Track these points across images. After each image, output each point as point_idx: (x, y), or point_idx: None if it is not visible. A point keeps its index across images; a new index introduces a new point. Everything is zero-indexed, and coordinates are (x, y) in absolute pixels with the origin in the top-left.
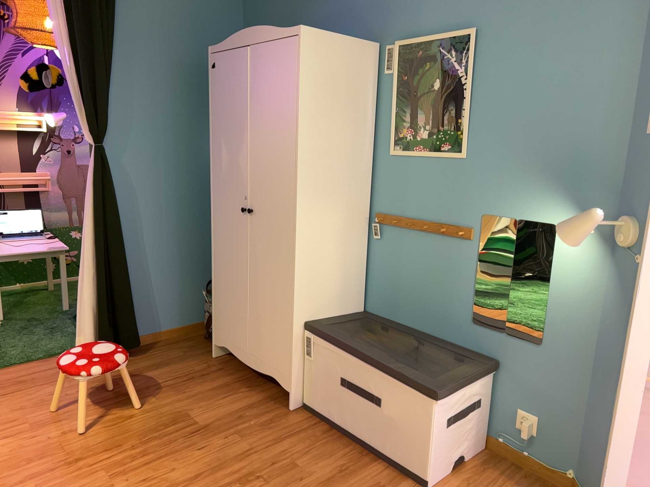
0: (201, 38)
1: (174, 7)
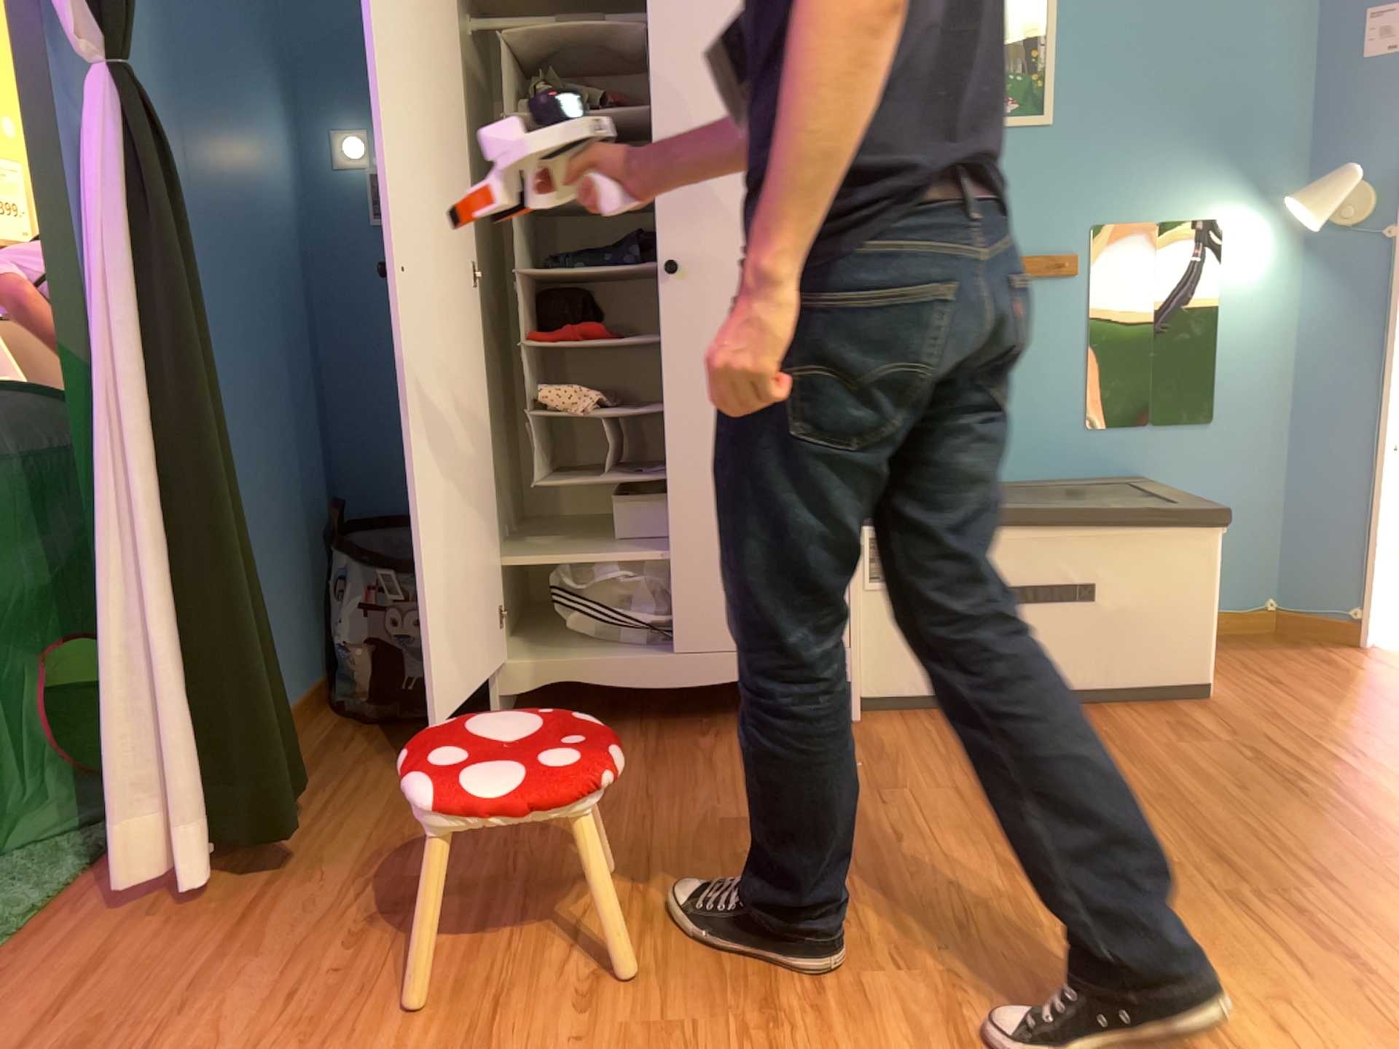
0: None
1: None
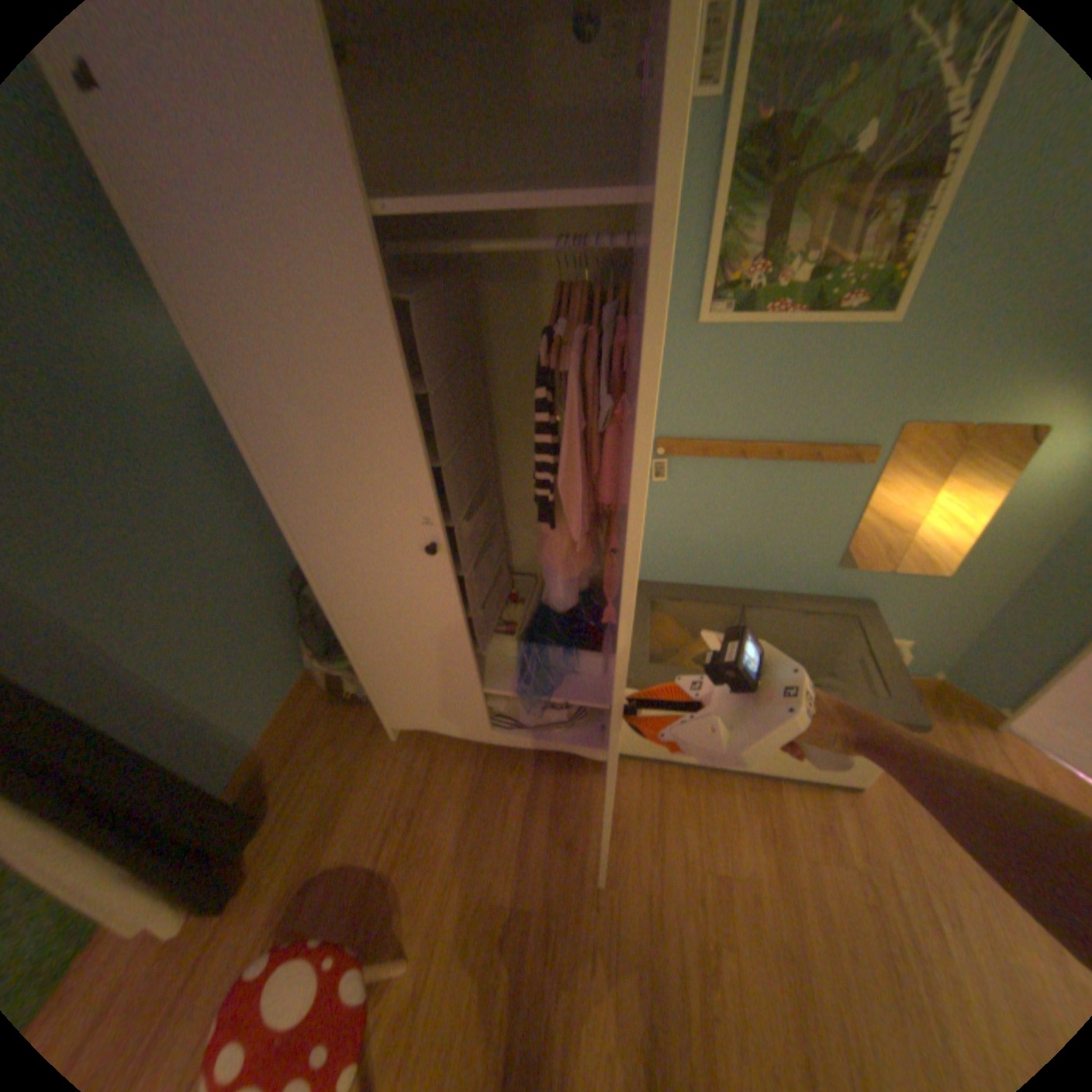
0: None
1: None
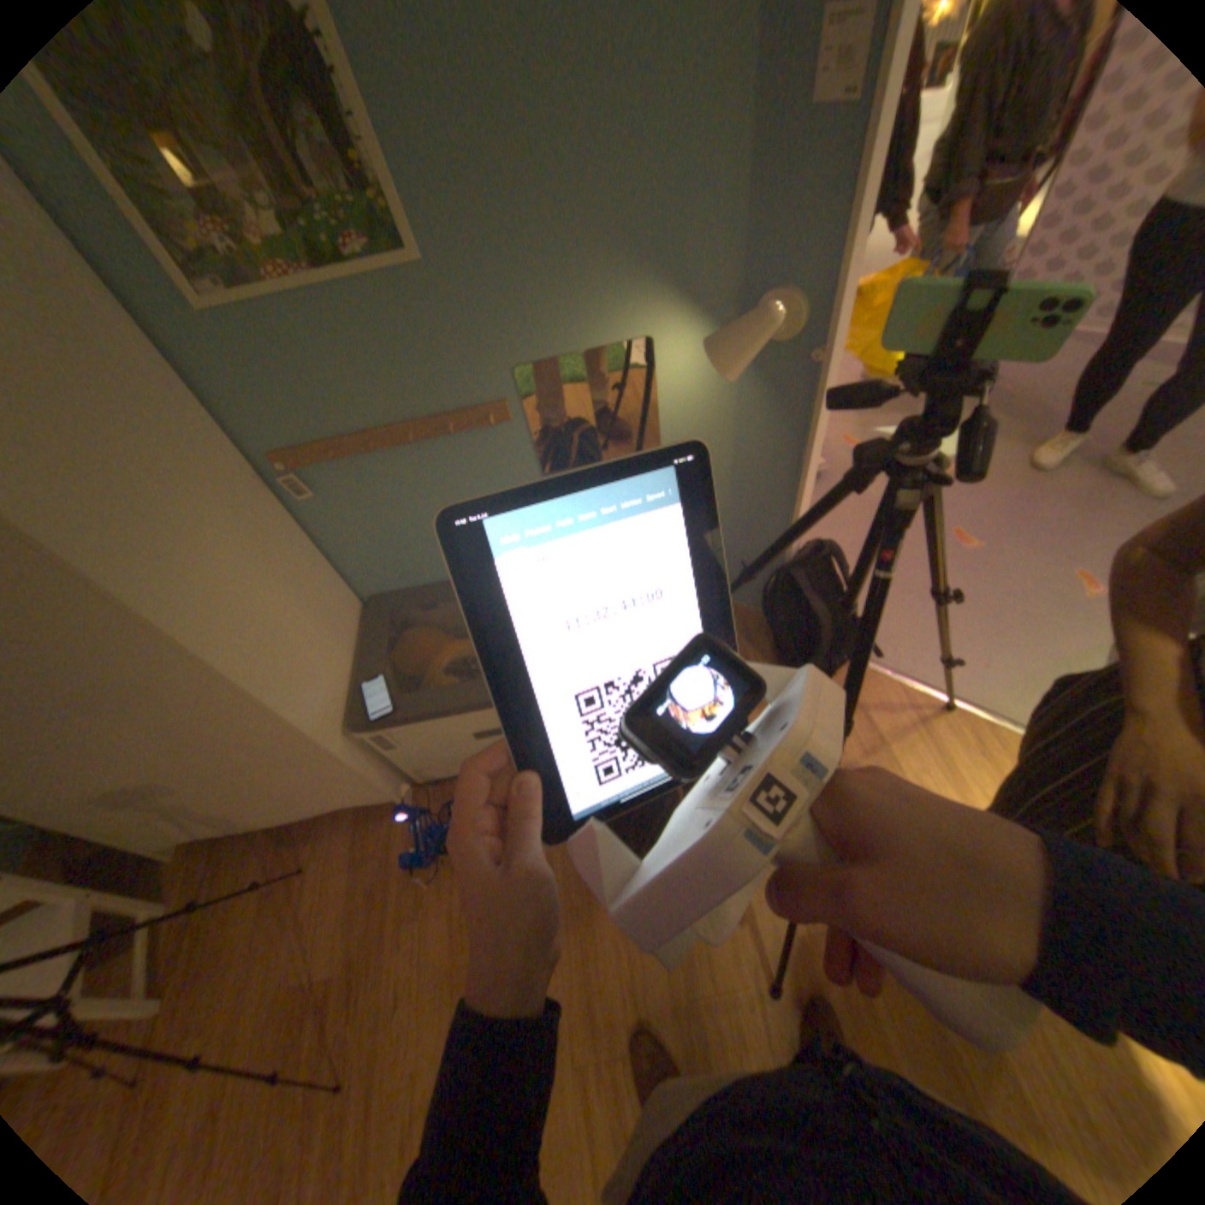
0: None
1: None
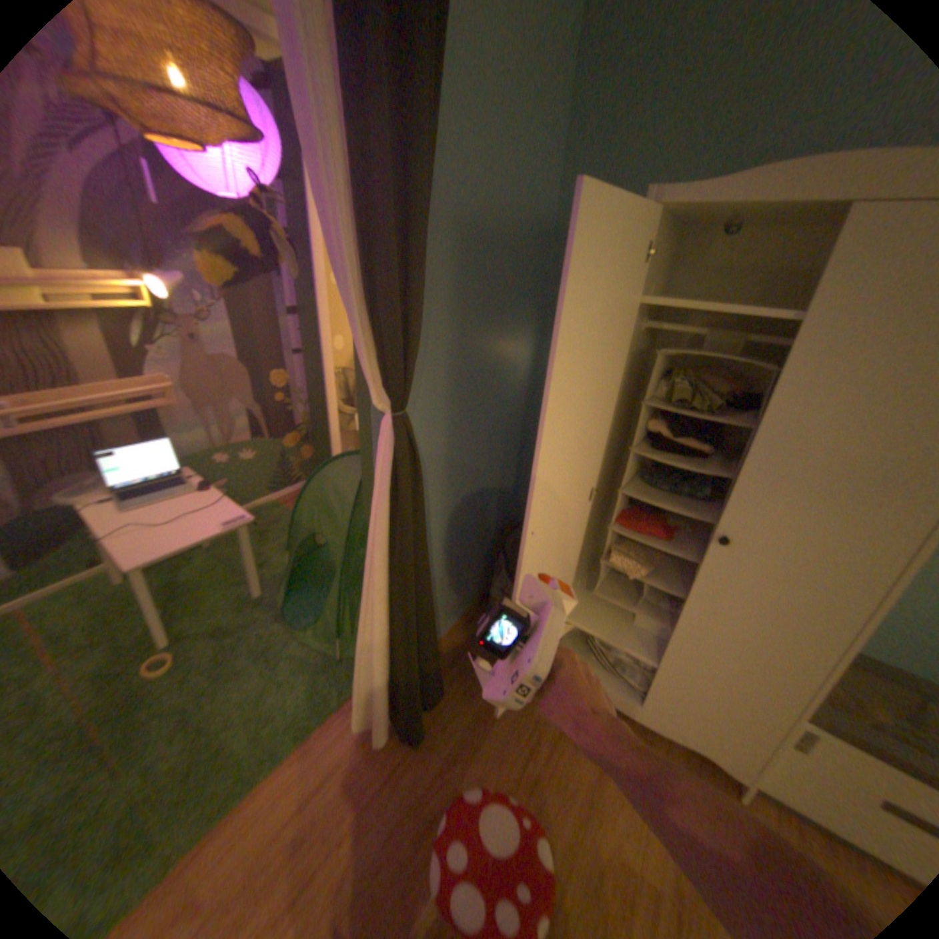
0: (525, 151)
1: (502, 66)
